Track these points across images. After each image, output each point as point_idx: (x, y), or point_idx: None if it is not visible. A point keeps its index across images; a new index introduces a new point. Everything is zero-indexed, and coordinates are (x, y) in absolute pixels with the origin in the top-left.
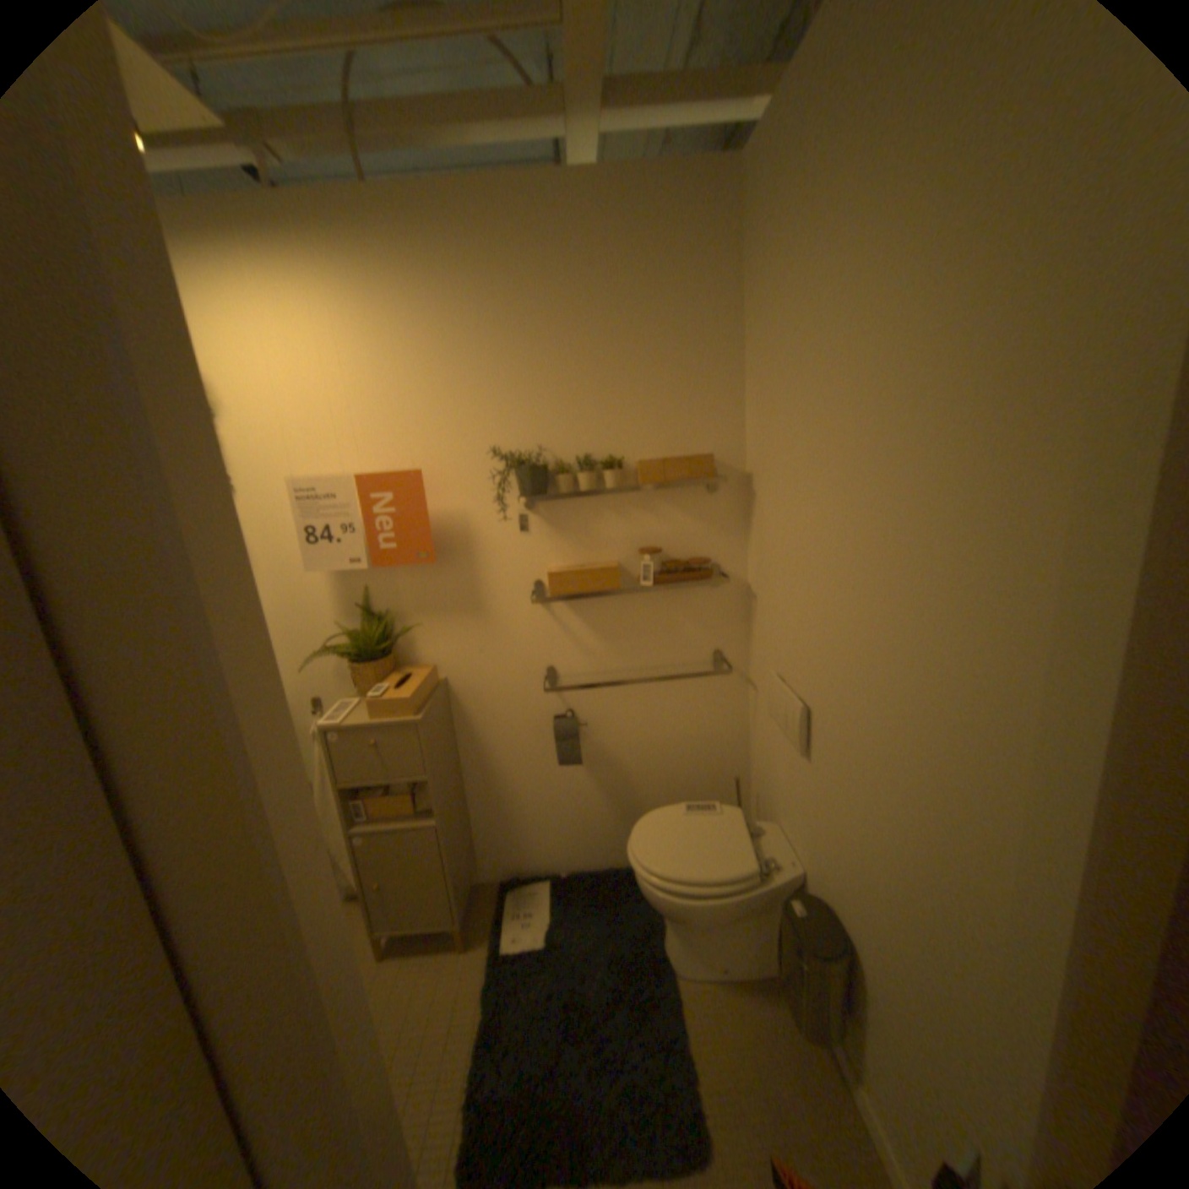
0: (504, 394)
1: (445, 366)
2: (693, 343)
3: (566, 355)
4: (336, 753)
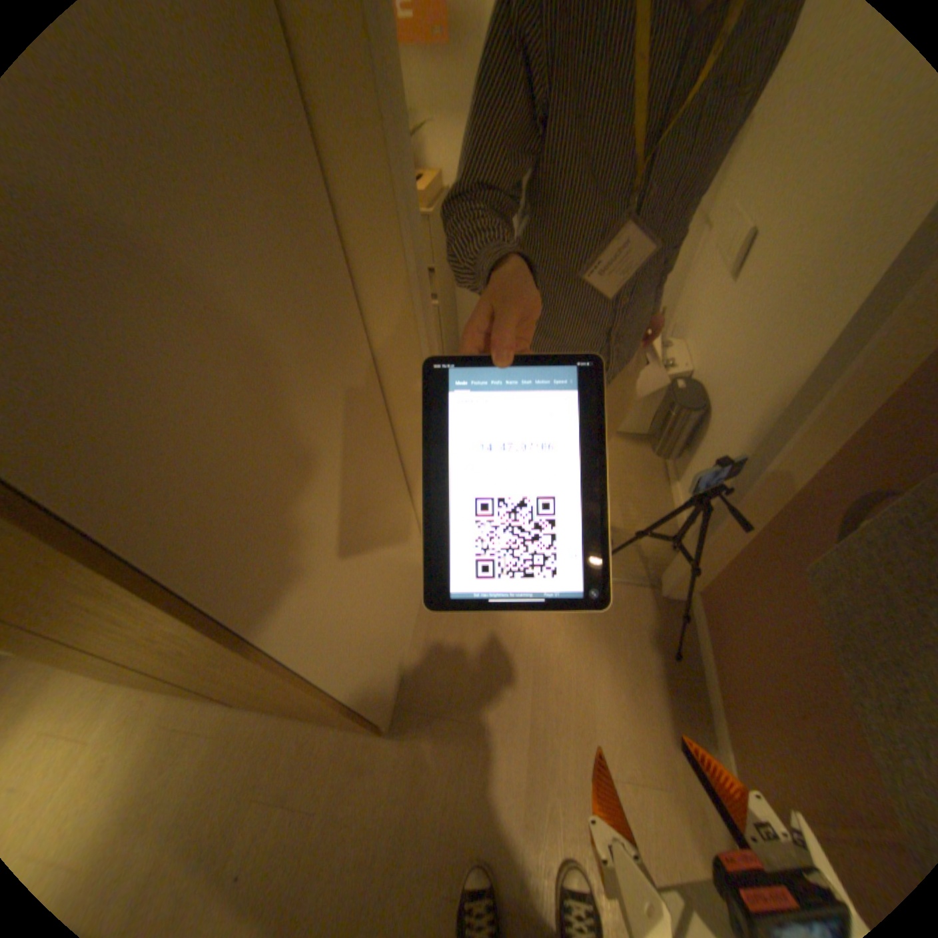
0: None
1: None
2: None
3: None
4: None
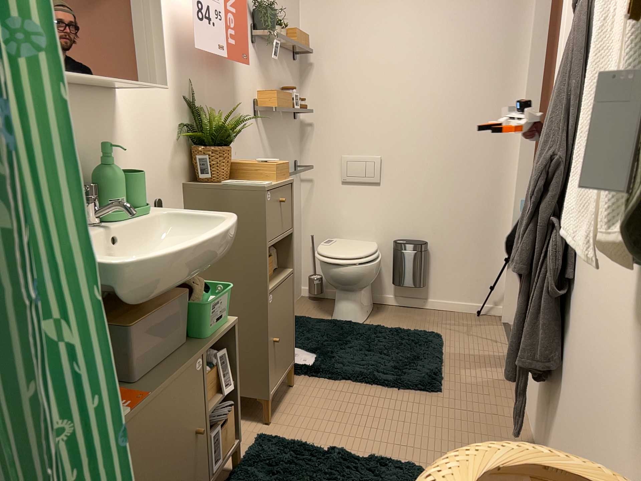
0: None
1: None
2: None
3: None
4: (270, 211)
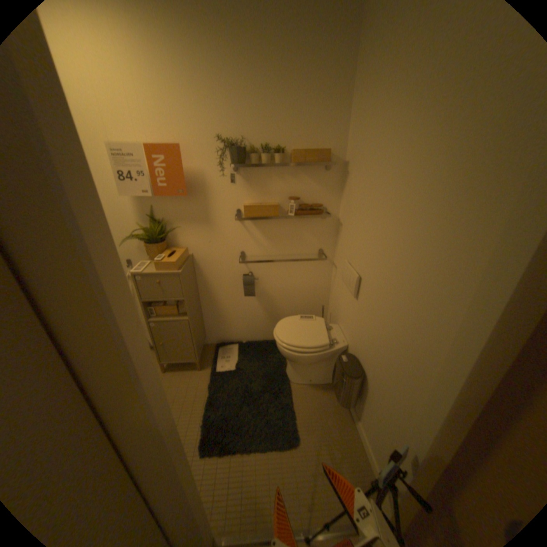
0: (224, 104)
1: (192, 83)
2: (327, 84)
3: (259, 84)
4: (140, 286)
